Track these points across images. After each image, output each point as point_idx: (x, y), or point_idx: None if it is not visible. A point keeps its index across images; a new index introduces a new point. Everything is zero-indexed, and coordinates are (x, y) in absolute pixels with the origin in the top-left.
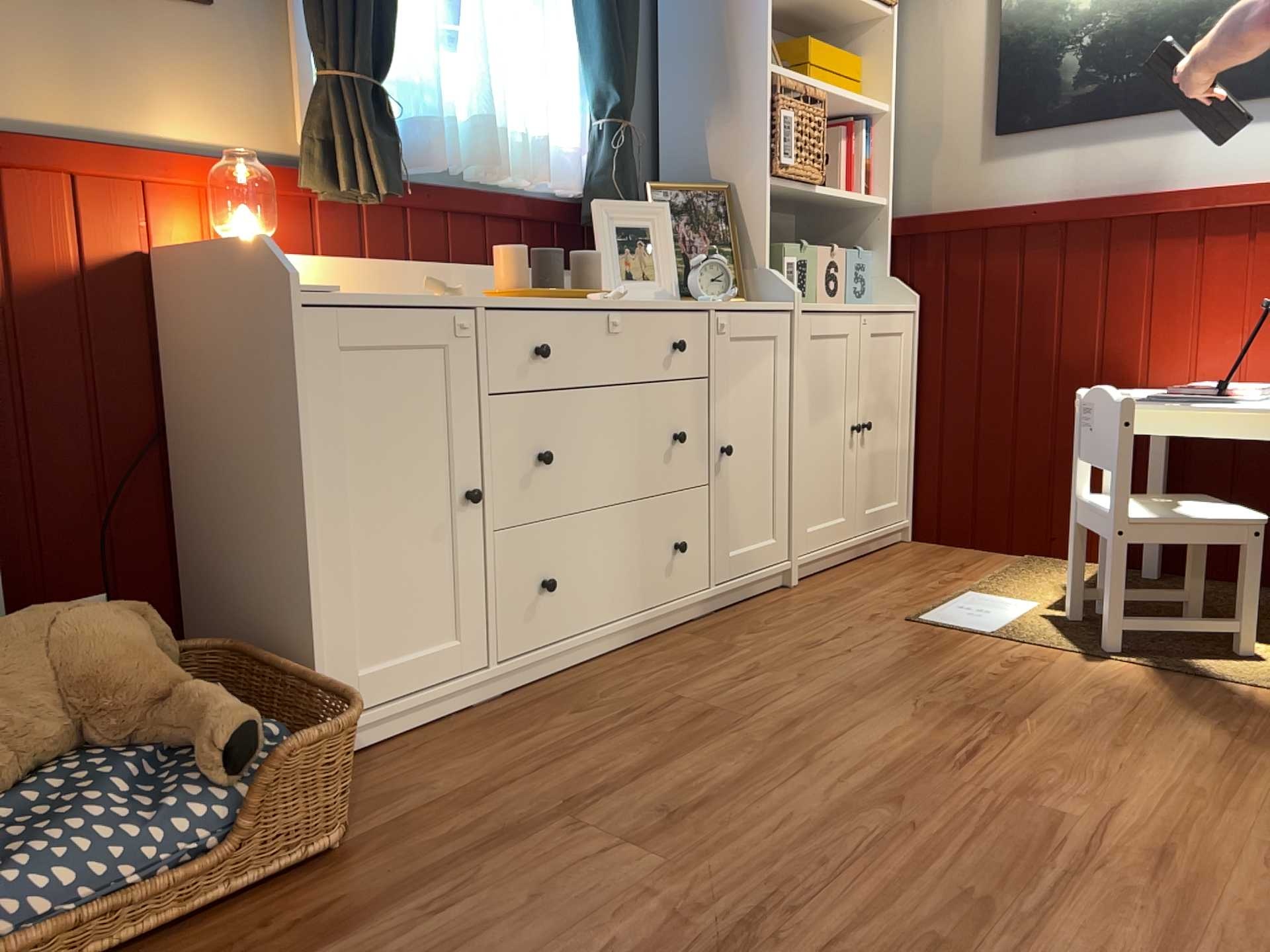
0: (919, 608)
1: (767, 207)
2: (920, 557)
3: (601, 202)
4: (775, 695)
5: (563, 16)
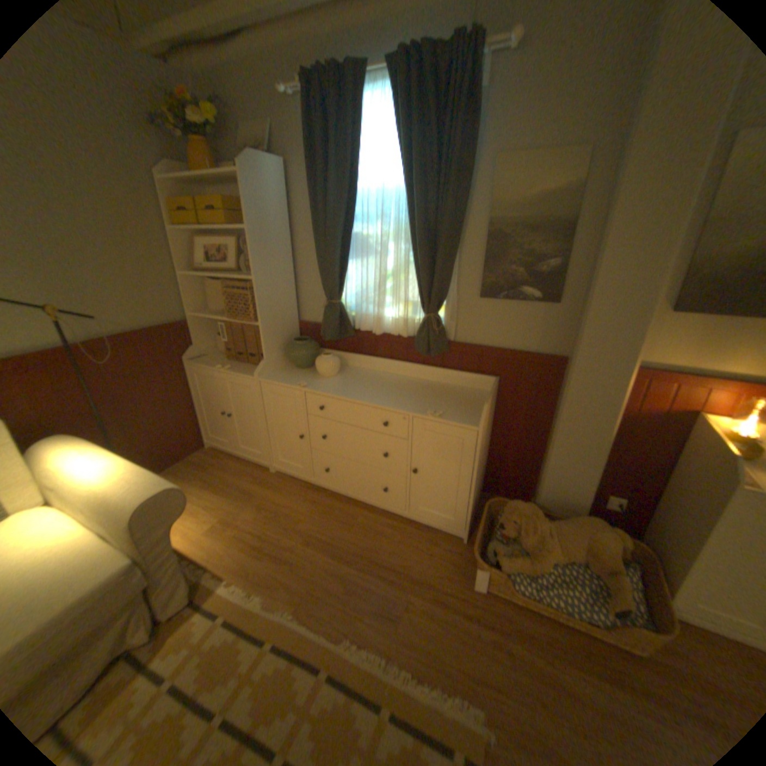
0: None
1: None
2: None
3: None
4: None
5: None
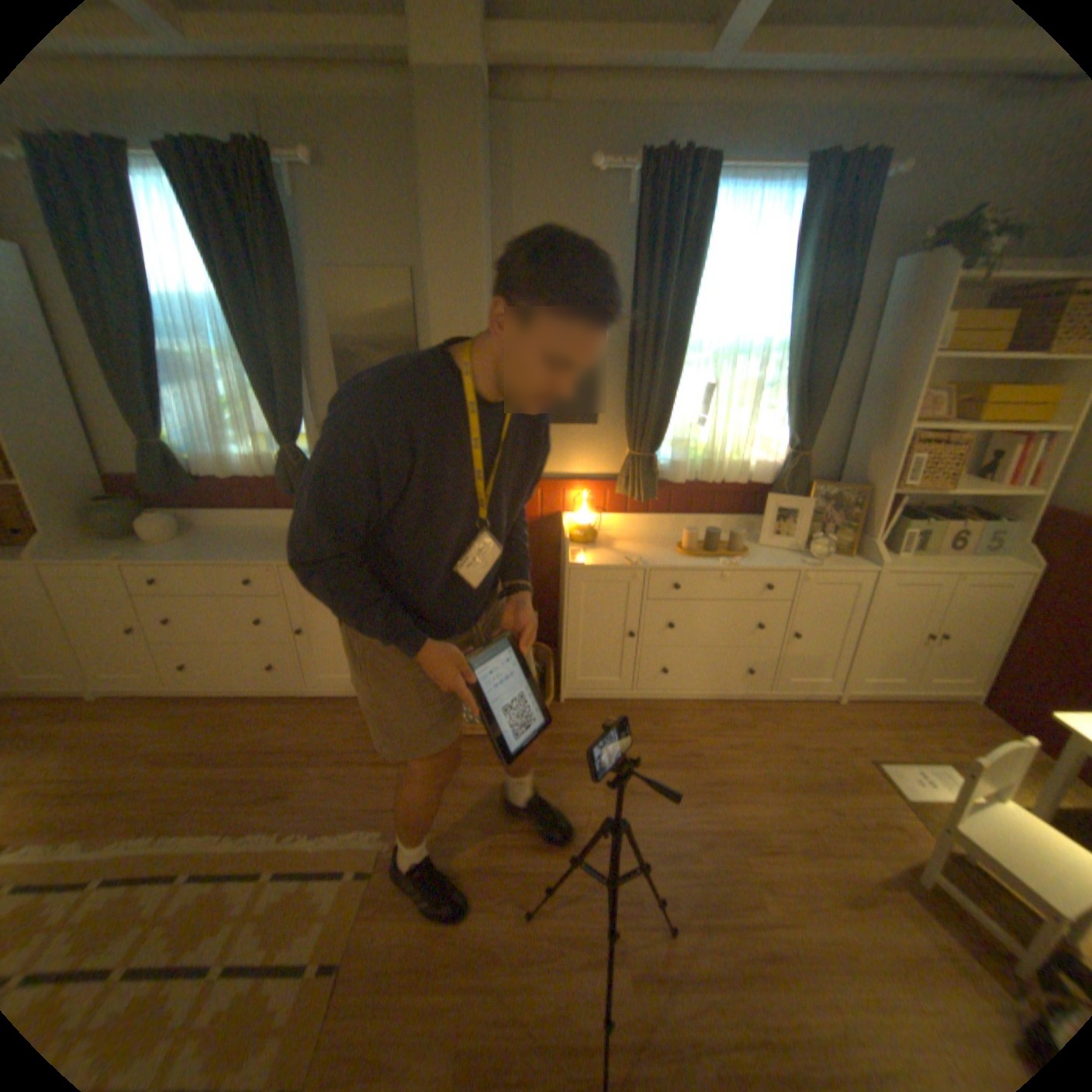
0: (894, 762)
1: (905, 500)
2: (964, 726)
3: (779, 492)
4: (736, 767)
5: (780, 397)
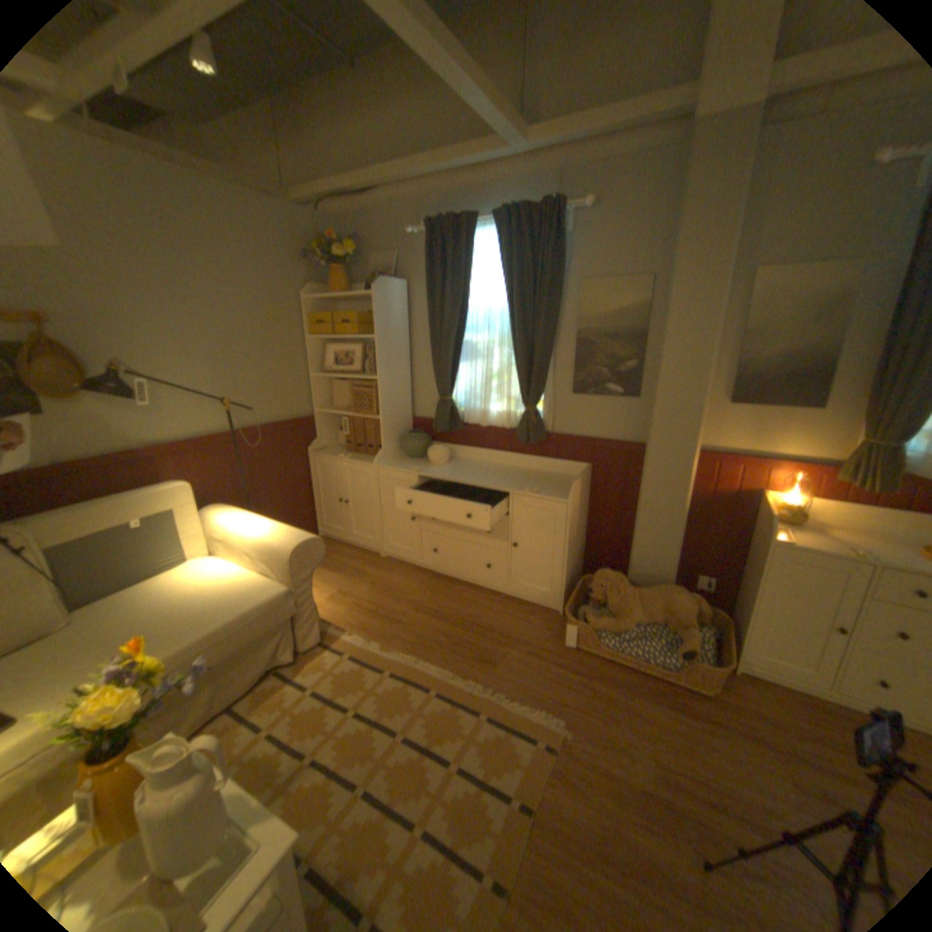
0: None
1: None
2: None
3: None
4: None
5: None
